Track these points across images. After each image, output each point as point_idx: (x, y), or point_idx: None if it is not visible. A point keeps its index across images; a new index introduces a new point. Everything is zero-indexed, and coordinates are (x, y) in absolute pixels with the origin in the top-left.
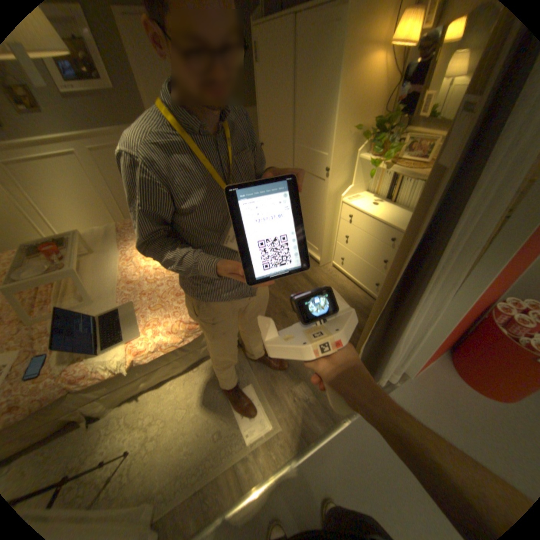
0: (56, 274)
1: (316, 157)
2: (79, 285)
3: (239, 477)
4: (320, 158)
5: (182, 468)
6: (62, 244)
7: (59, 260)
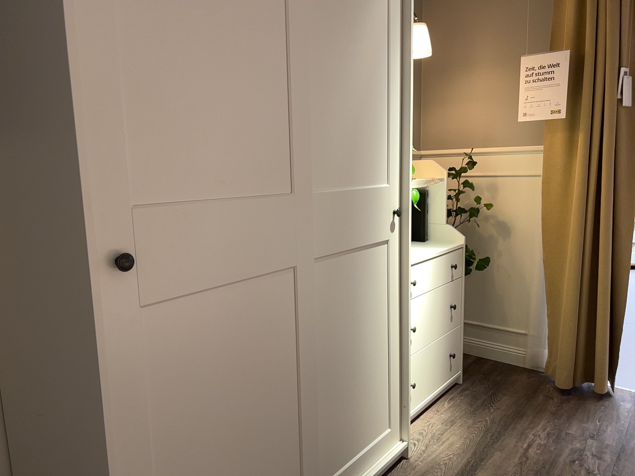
0: None
1: (366, 203)
2: None
3: None
4: (375, 202)
5: None
6: None
7: None
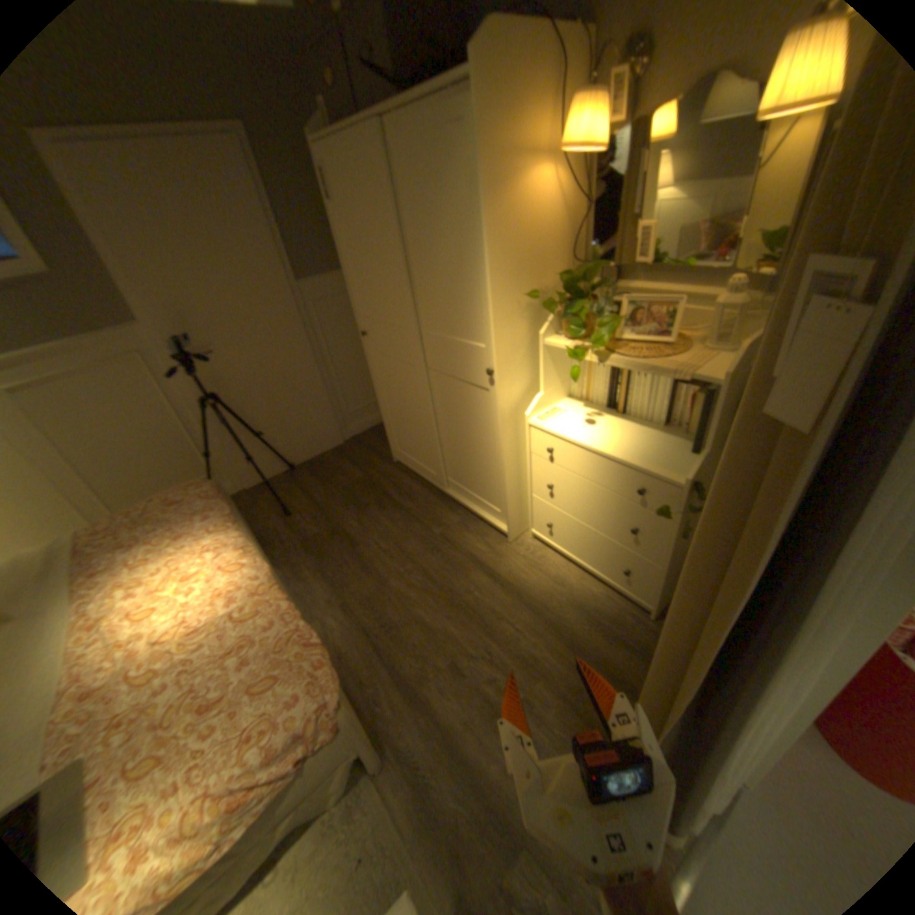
0: None
1: (466, 351)
2: None
3: None
4: (474, 354)
5: None
6: None
7: None
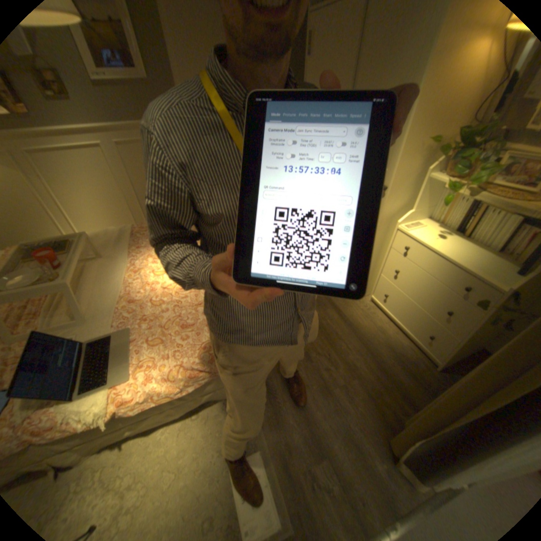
0: (46, 287)
1: None
2: (71, 302)
3: None
4: None
5: None
6: (64, 248)
7: (55, 267)
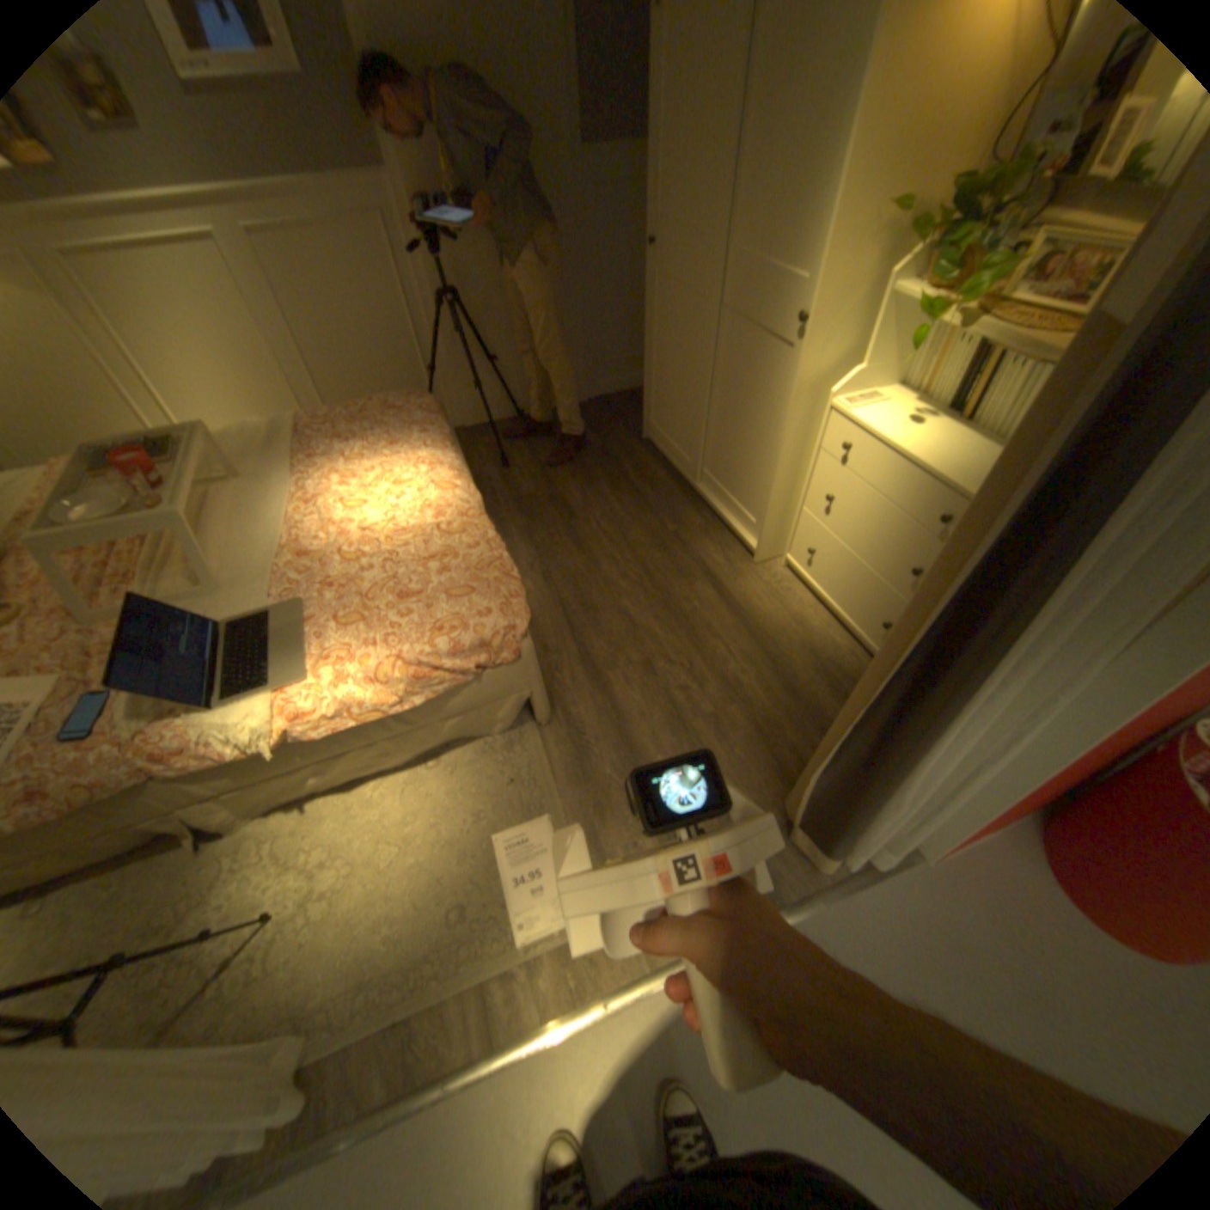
0: (142, 519)
1: (779, 281)
2: (192, 549)
3: (489, 1012)
4: (789, 286)
5: (367, 974)
6: (166, 450)
7: (154, 486)
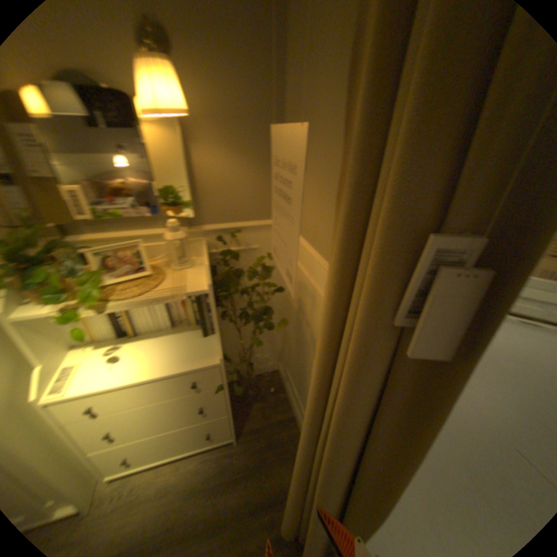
0: None
1: None
2: None
3: None
4: None
5: None
6: None
7: None
